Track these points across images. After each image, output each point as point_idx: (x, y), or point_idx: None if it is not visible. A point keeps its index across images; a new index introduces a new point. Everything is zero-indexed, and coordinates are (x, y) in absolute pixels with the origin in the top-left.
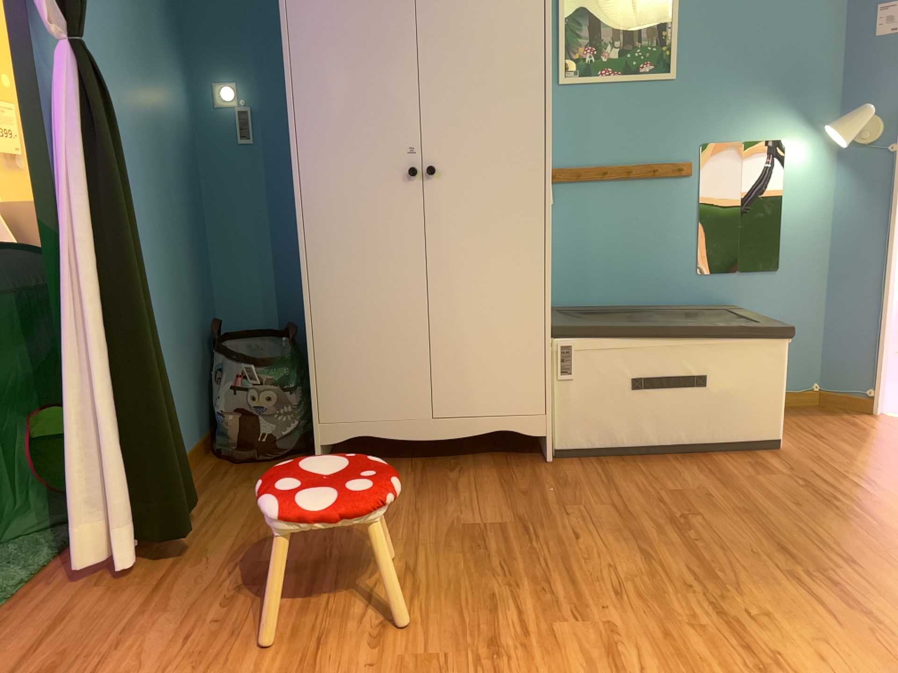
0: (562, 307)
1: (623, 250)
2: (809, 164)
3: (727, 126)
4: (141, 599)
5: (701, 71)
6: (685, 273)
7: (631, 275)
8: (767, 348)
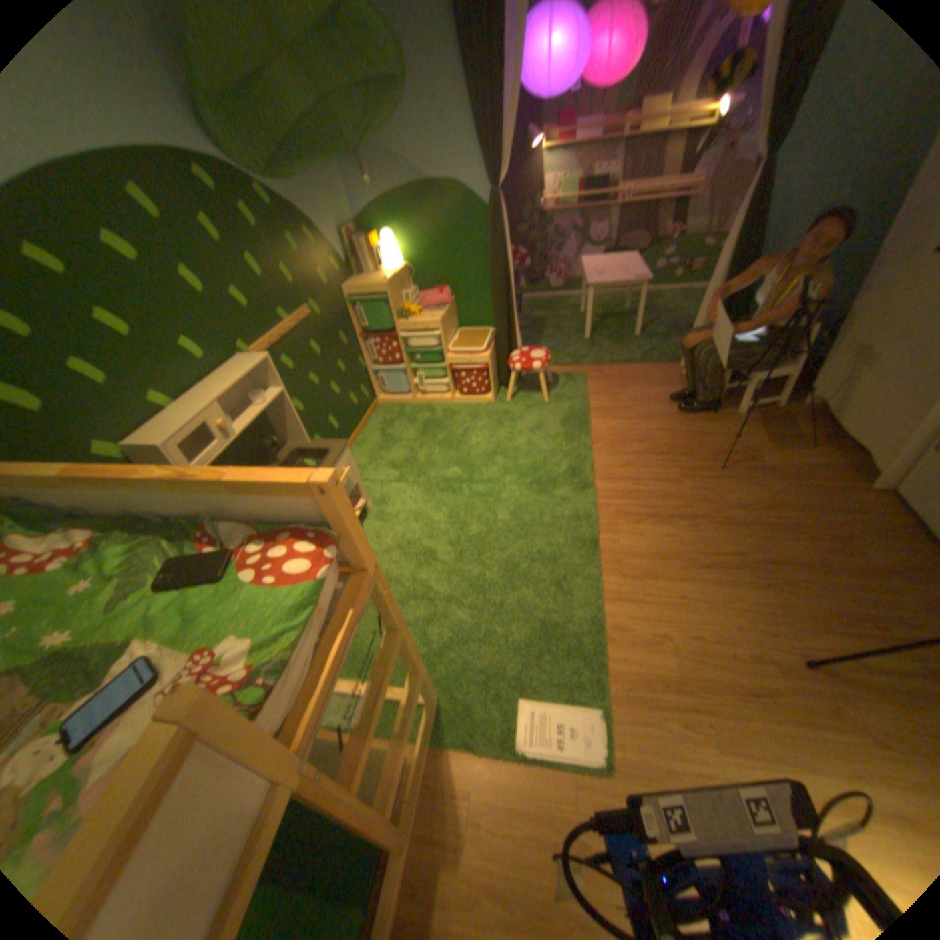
0: None
1: None
2: None
3: None
4: (674, 385)
5: None
6: None
7: None
8: None
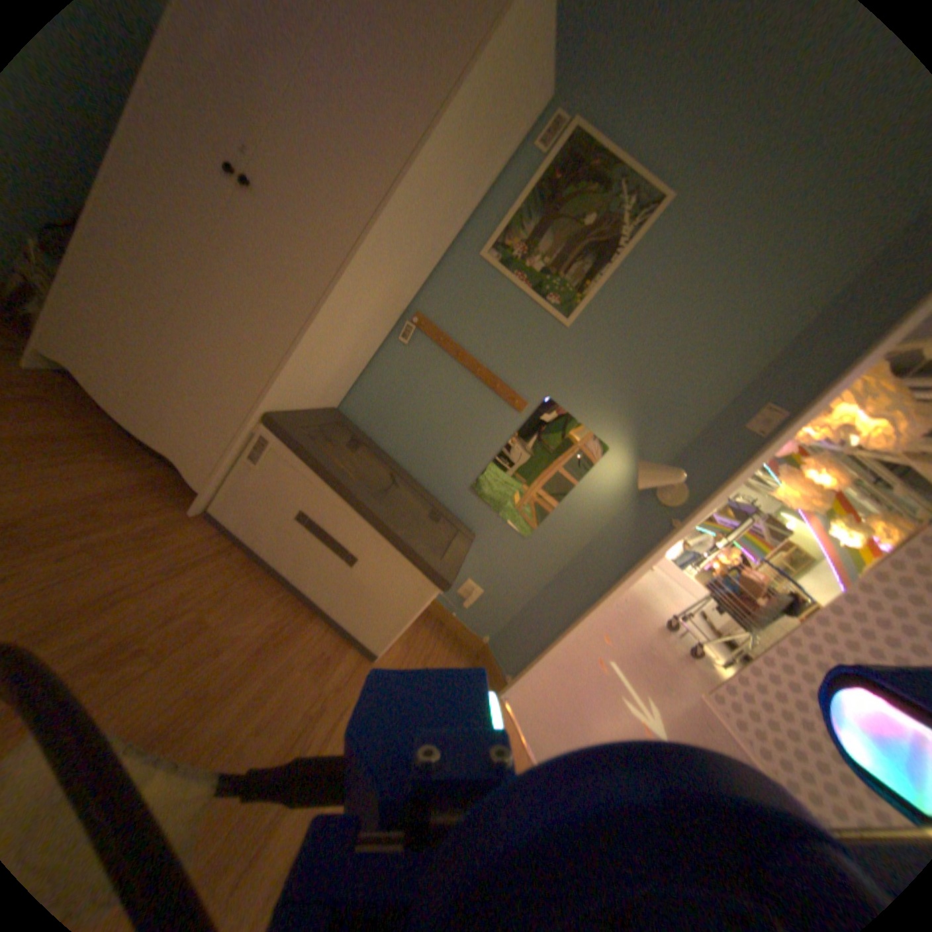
0: (350, 427)
1: (430, 426)
2: (612, 483)
3: (576, 401)
4: None
5: (591, 341)
6: (461, 482)
7: (422, 449)
8: (423, 583)
